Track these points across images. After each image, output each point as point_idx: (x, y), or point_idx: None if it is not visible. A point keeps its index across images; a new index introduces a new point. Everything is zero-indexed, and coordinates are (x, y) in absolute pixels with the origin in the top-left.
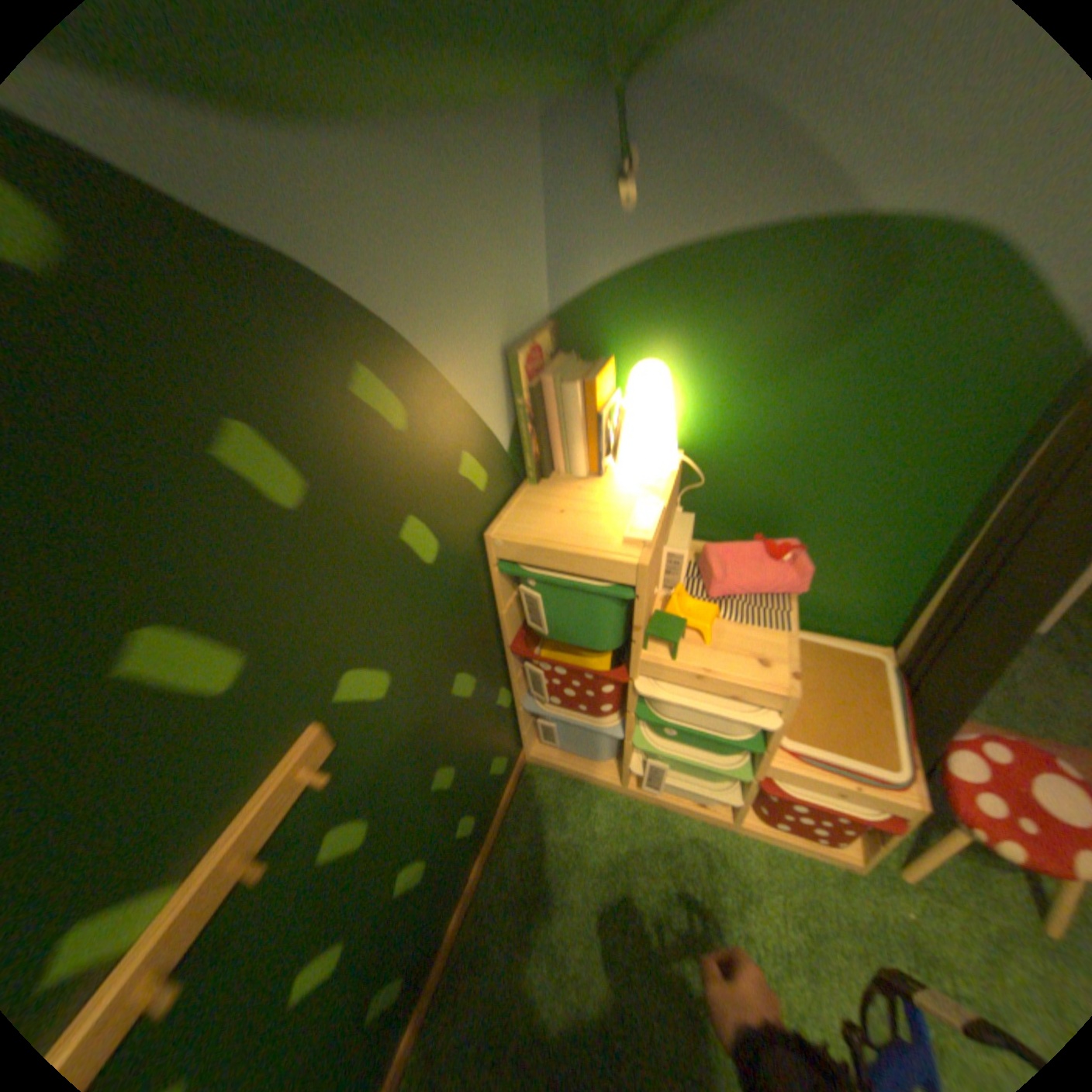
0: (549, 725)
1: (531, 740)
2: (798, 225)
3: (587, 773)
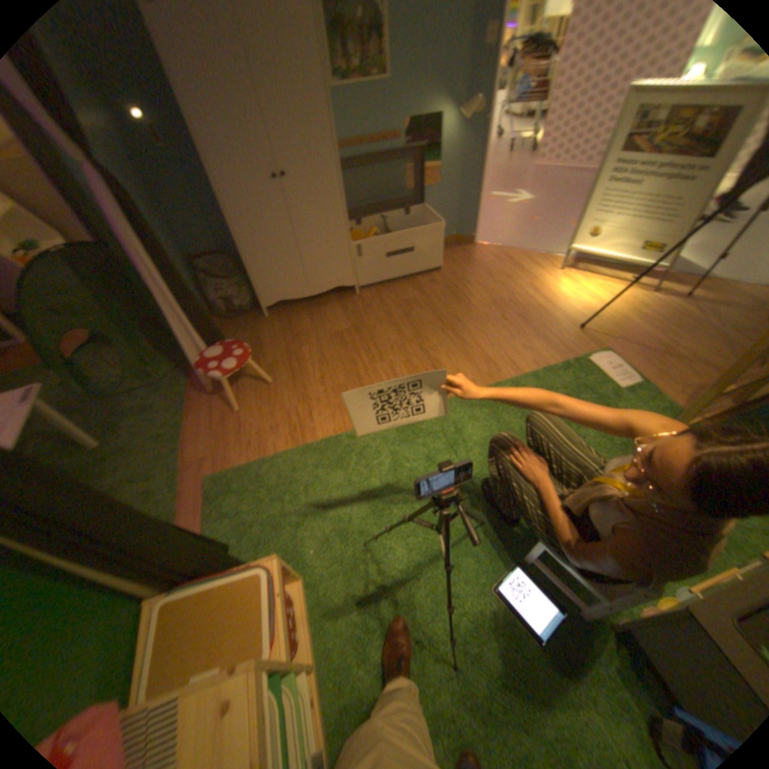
0: None
1: None
2: None
3: None
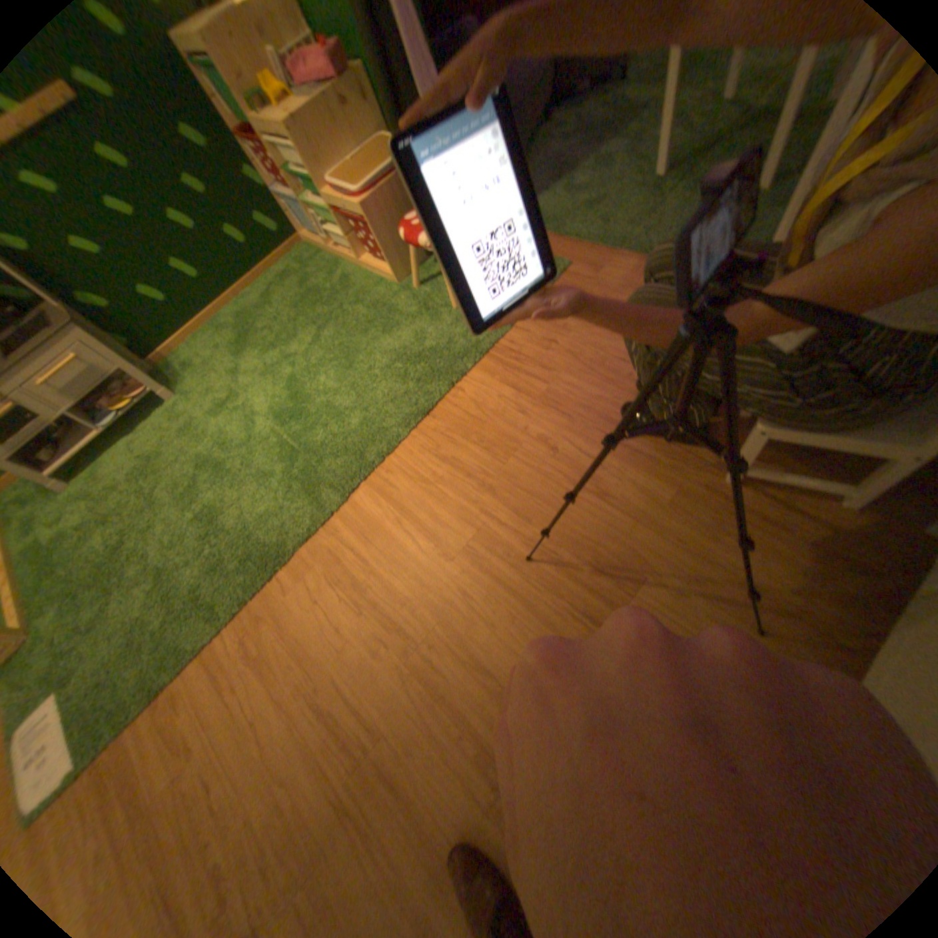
0: (281, 199)
1: (294, 222)
2: None
3: (315, 241)
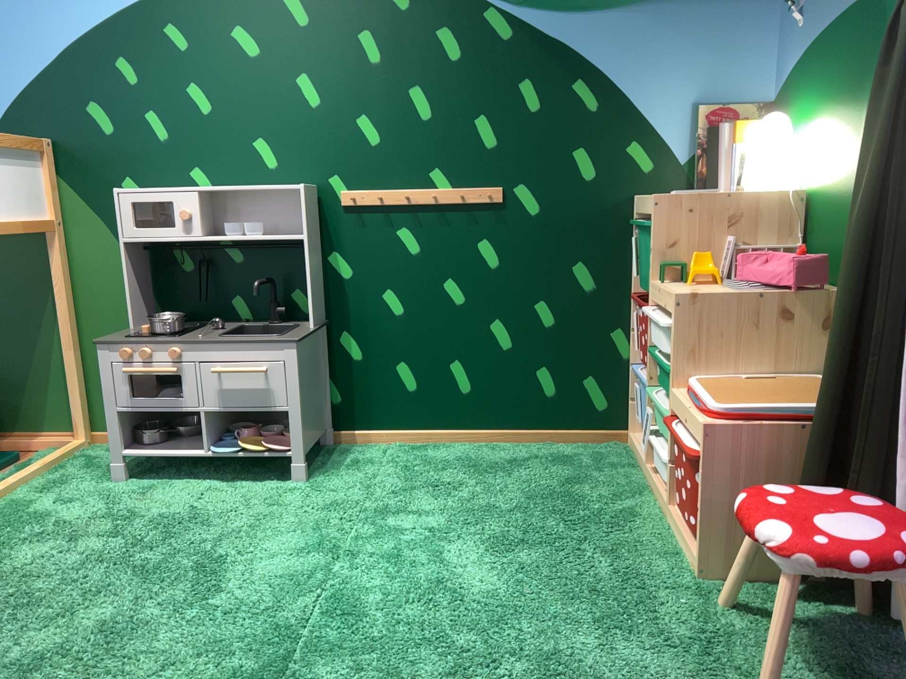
0: (635, 384)
1: (634, 419)
2: (848, 12)
3: (640, 452)
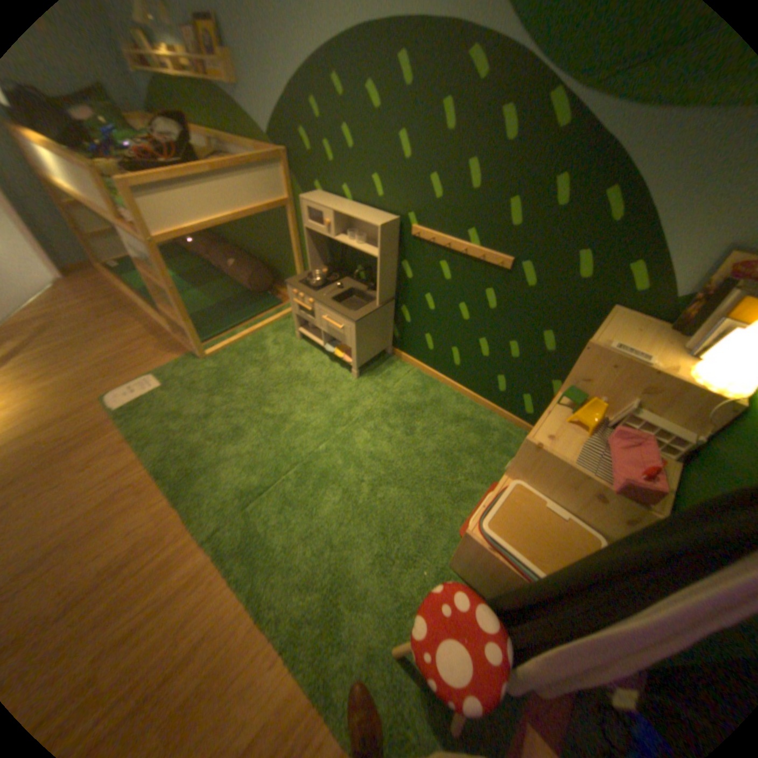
0: None
1: None
2: None
3: None
